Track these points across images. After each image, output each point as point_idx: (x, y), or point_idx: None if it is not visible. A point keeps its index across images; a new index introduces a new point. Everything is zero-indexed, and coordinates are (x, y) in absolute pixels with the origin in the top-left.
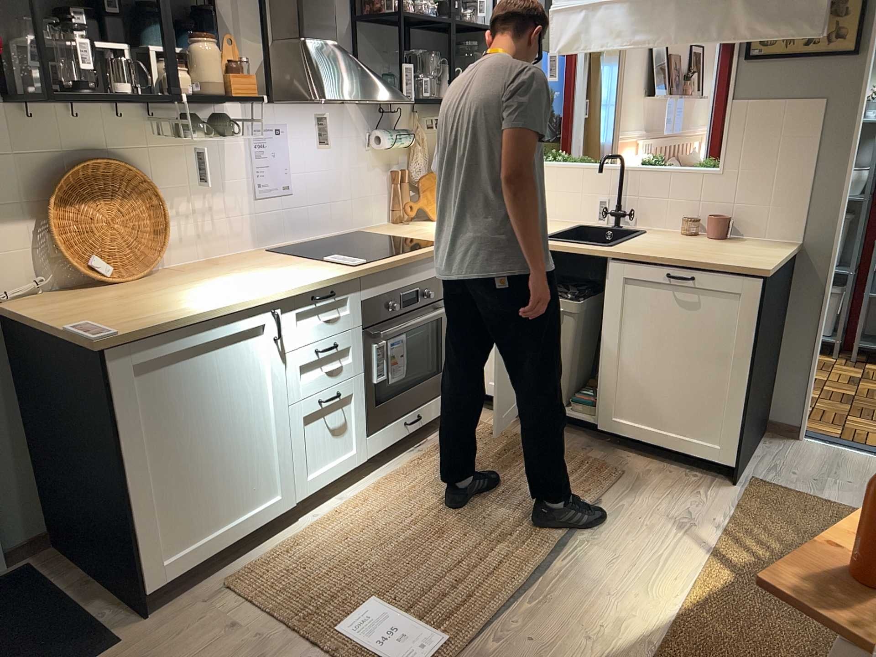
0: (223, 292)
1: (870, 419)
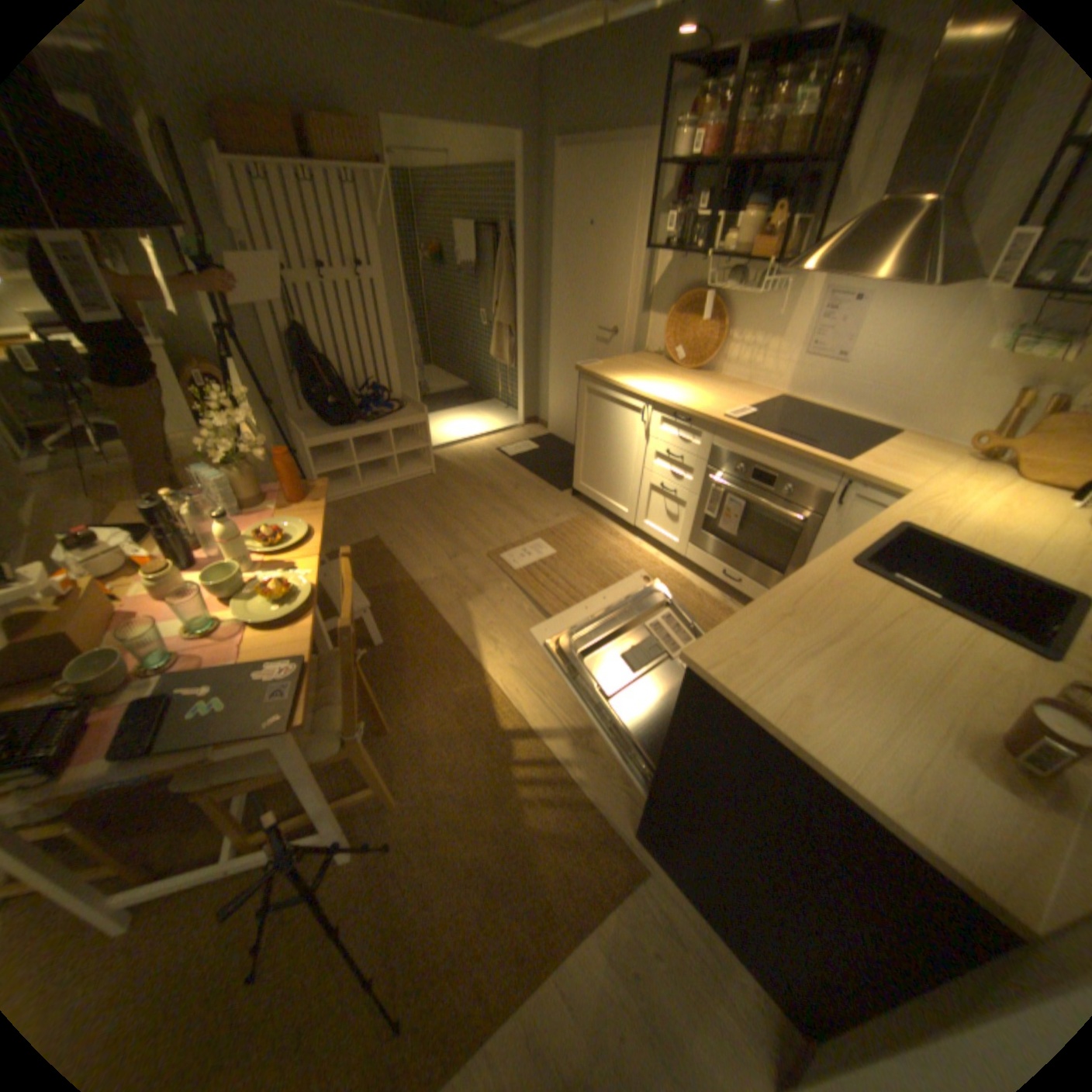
0: (654, 383)
1: None
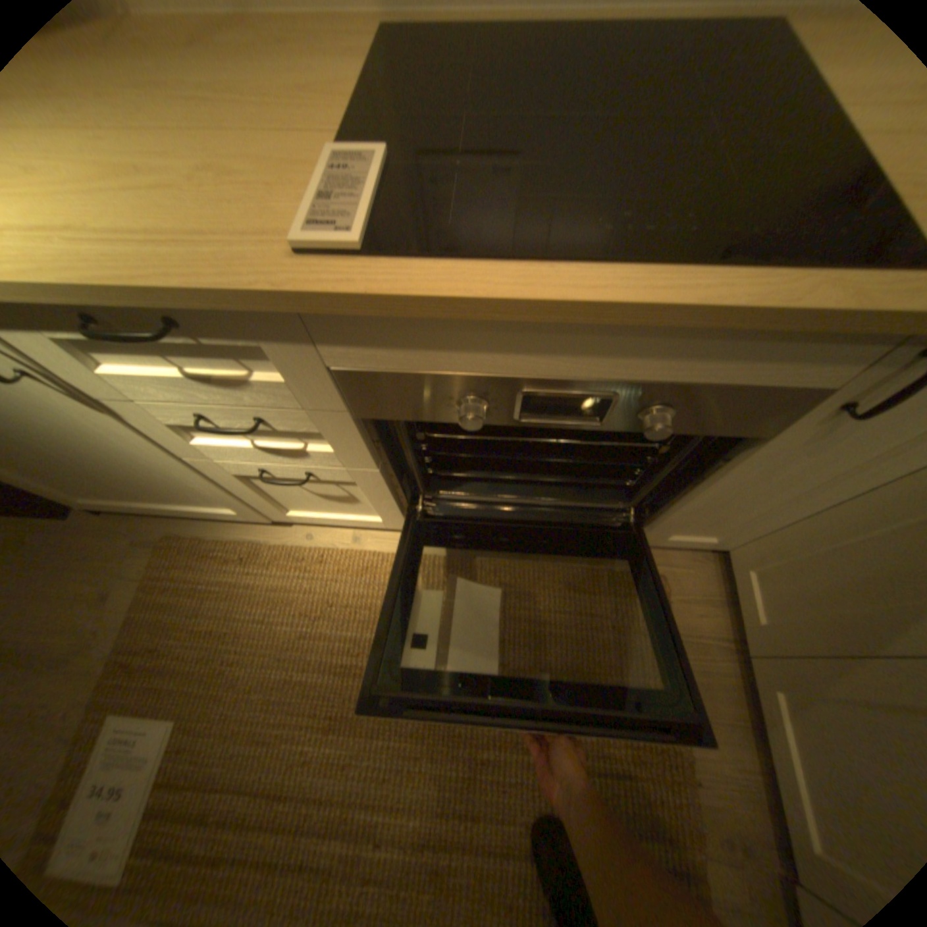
0: None
1: None
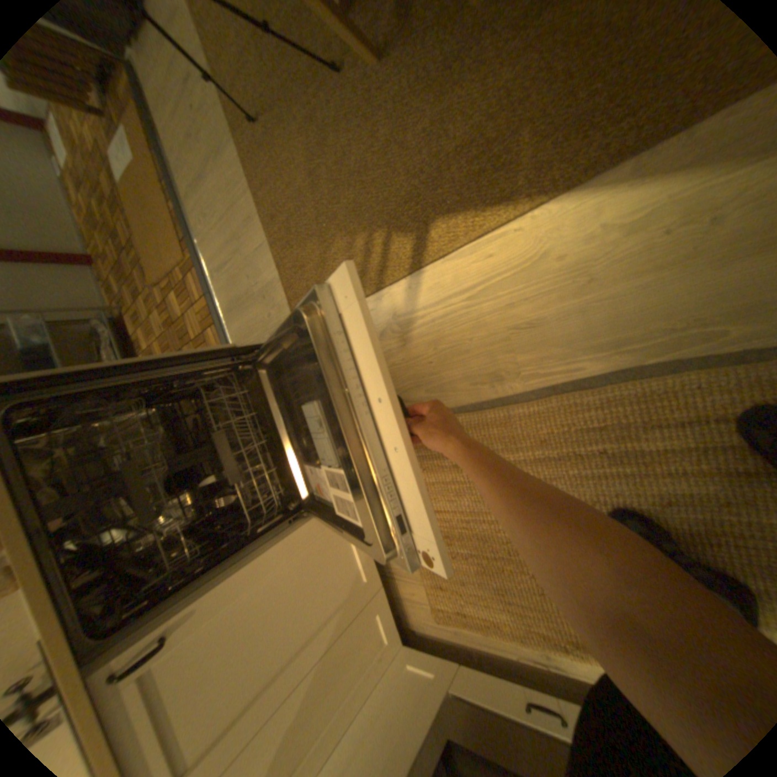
0: None
1: (185, 328)
